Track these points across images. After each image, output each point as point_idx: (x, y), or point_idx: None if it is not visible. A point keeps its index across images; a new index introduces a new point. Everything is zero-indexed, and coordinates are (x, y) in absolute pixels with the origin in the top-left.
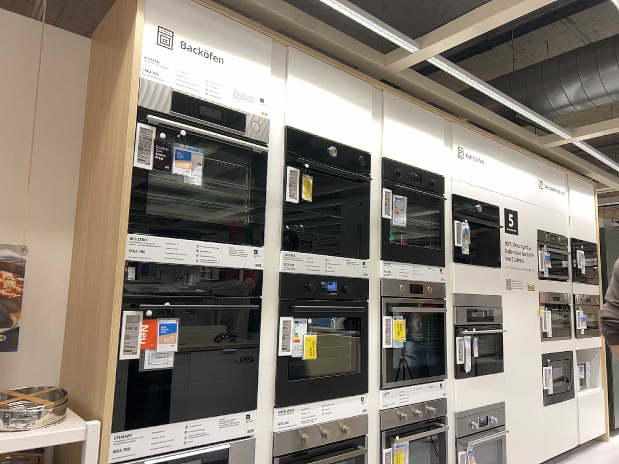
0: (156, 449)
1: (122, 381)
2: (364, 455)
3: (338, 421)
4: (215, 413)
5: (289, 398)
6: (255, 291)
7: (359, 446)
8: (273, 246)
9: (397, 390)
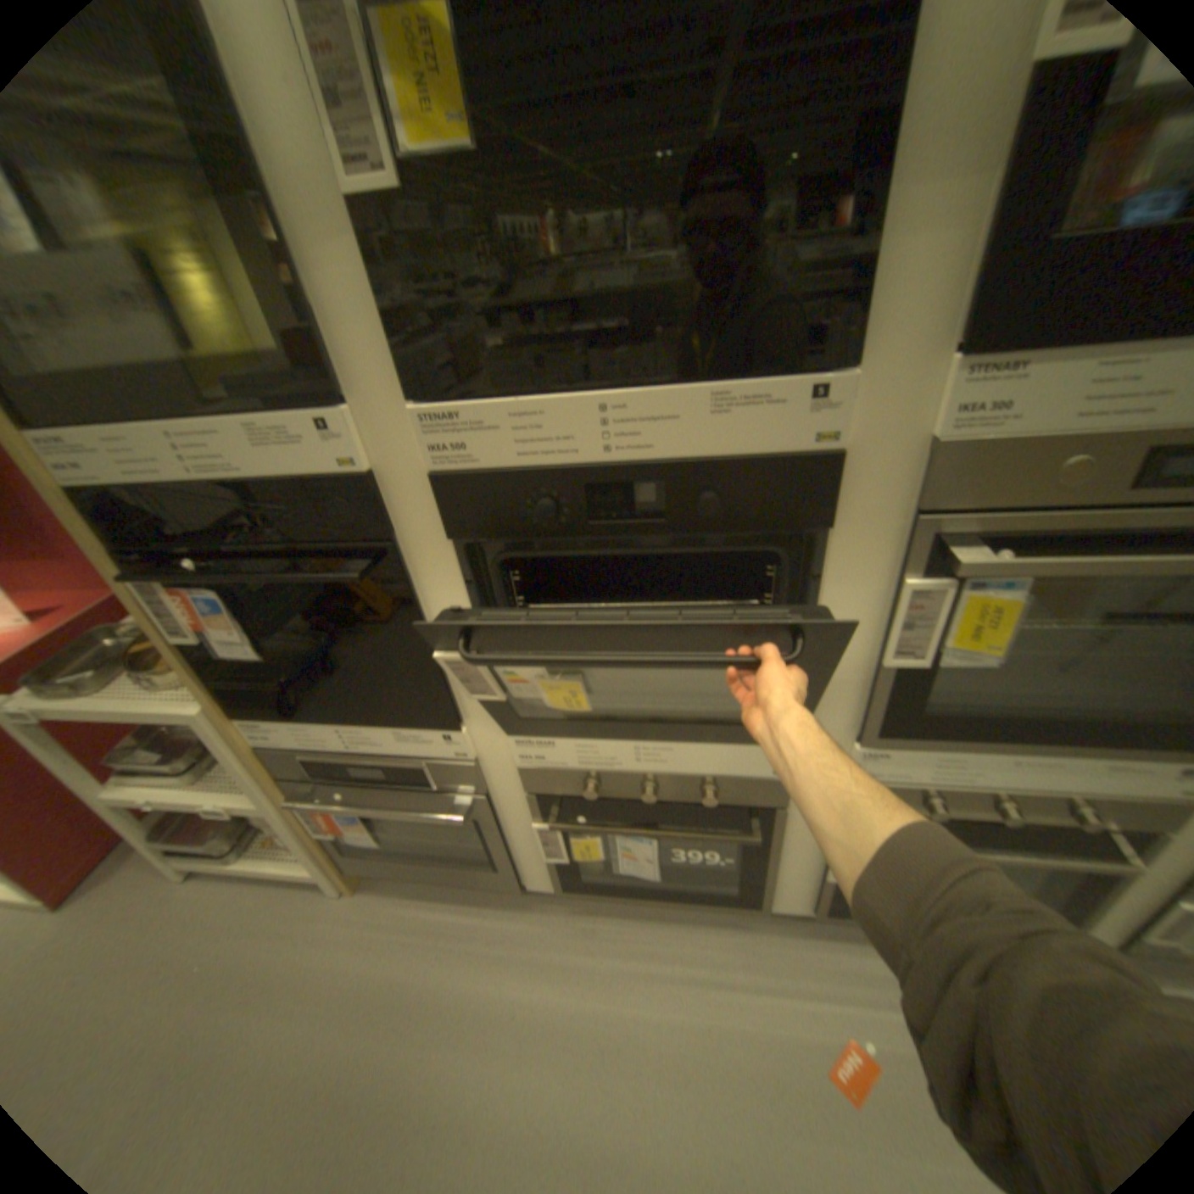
0: (314, 748)
1: (191, 678)
2: (776, 847)
3: (689, 789)
4: (374, 732)
5: (537, 736)
6: (368, 533)
7: (765, 832)
8: (379, 395)
9: (943, 770)
